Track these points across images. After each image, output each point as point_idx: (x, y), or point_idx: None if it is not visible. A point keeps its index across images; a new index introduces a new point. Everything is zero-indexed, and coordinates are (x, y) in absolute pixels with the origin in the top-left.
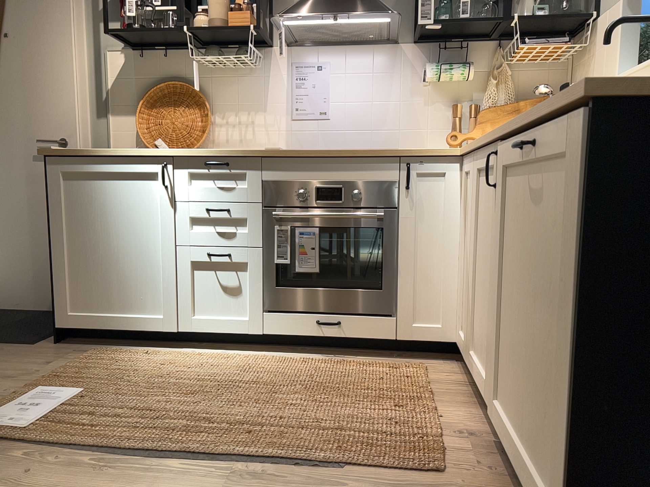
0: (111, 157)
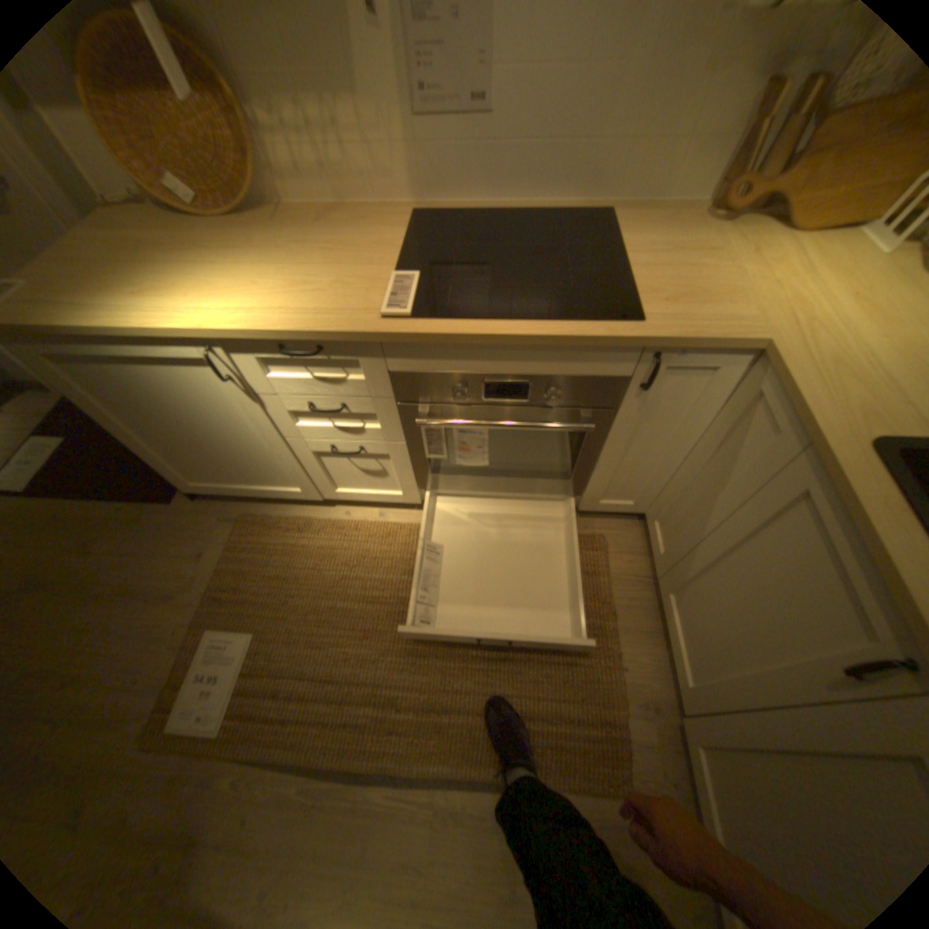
0: (99, 334)
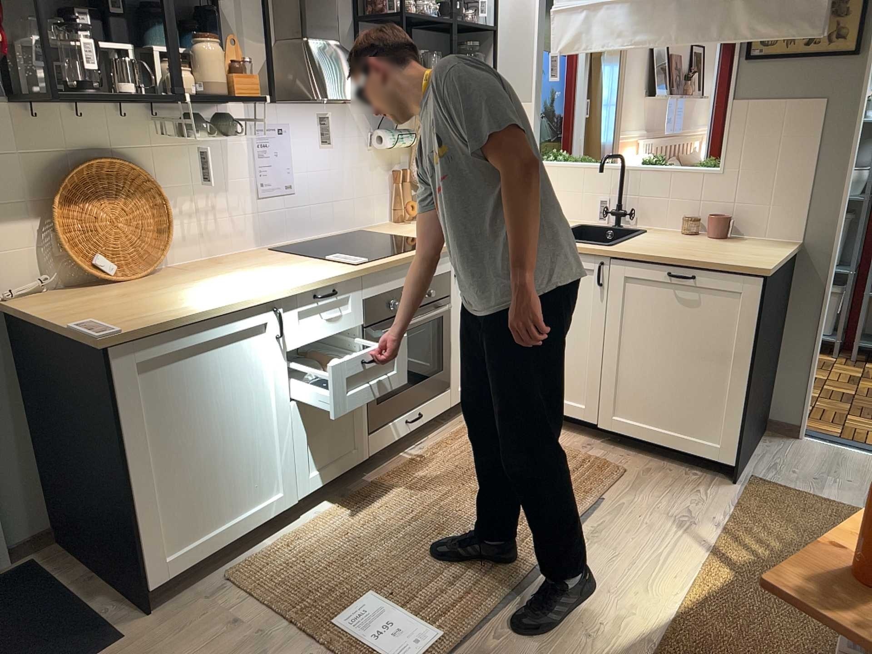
0: (210, 319)
